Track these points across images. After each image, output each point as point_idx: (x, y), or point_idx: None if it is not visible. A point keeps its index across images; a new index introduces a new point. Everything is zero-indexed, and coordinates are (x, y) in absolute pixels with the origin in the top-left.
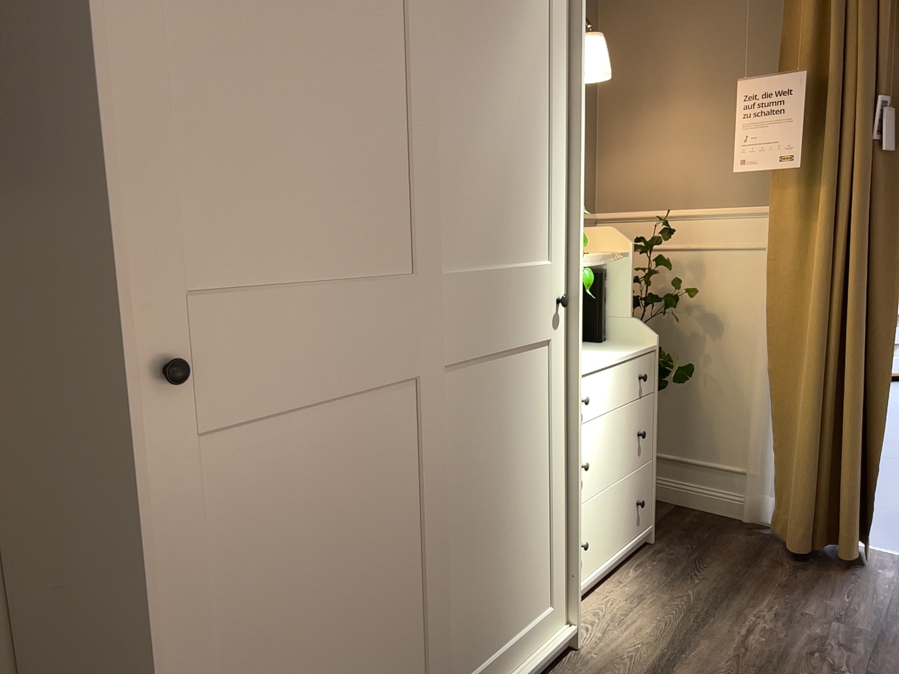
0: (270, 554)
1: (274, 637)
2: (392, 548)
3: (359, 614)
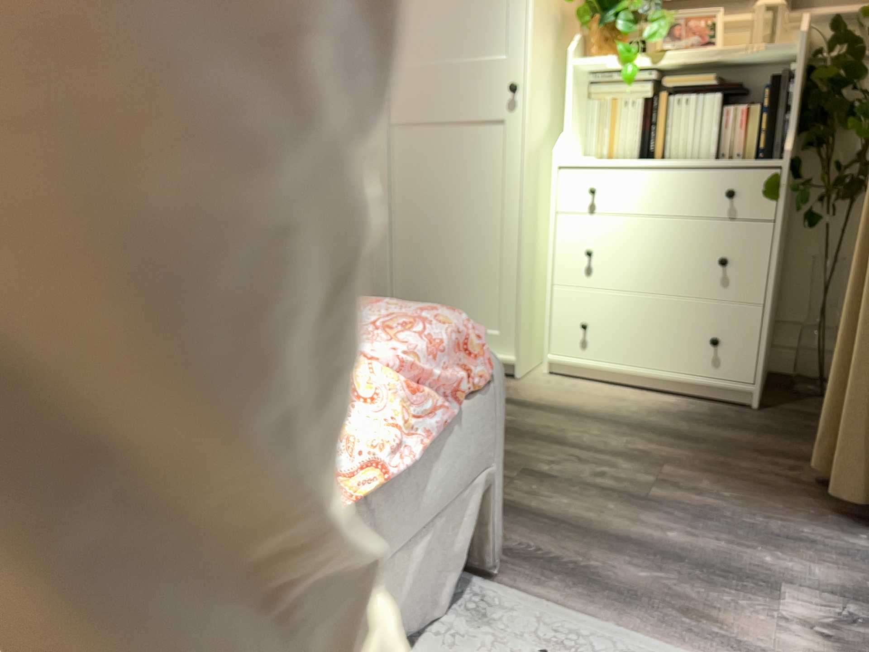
0: None
1: None
2: None
3: None
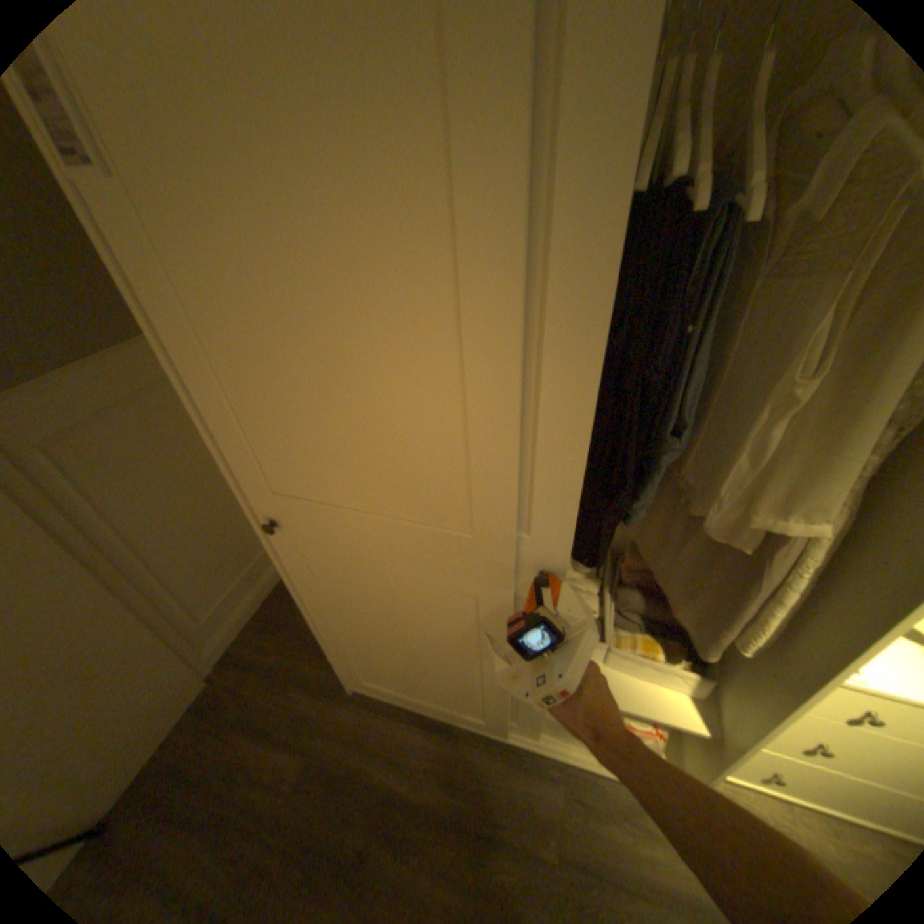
0: (341, 611)
1: (352, 638)
2: (441, 658)
3: (414, 665)
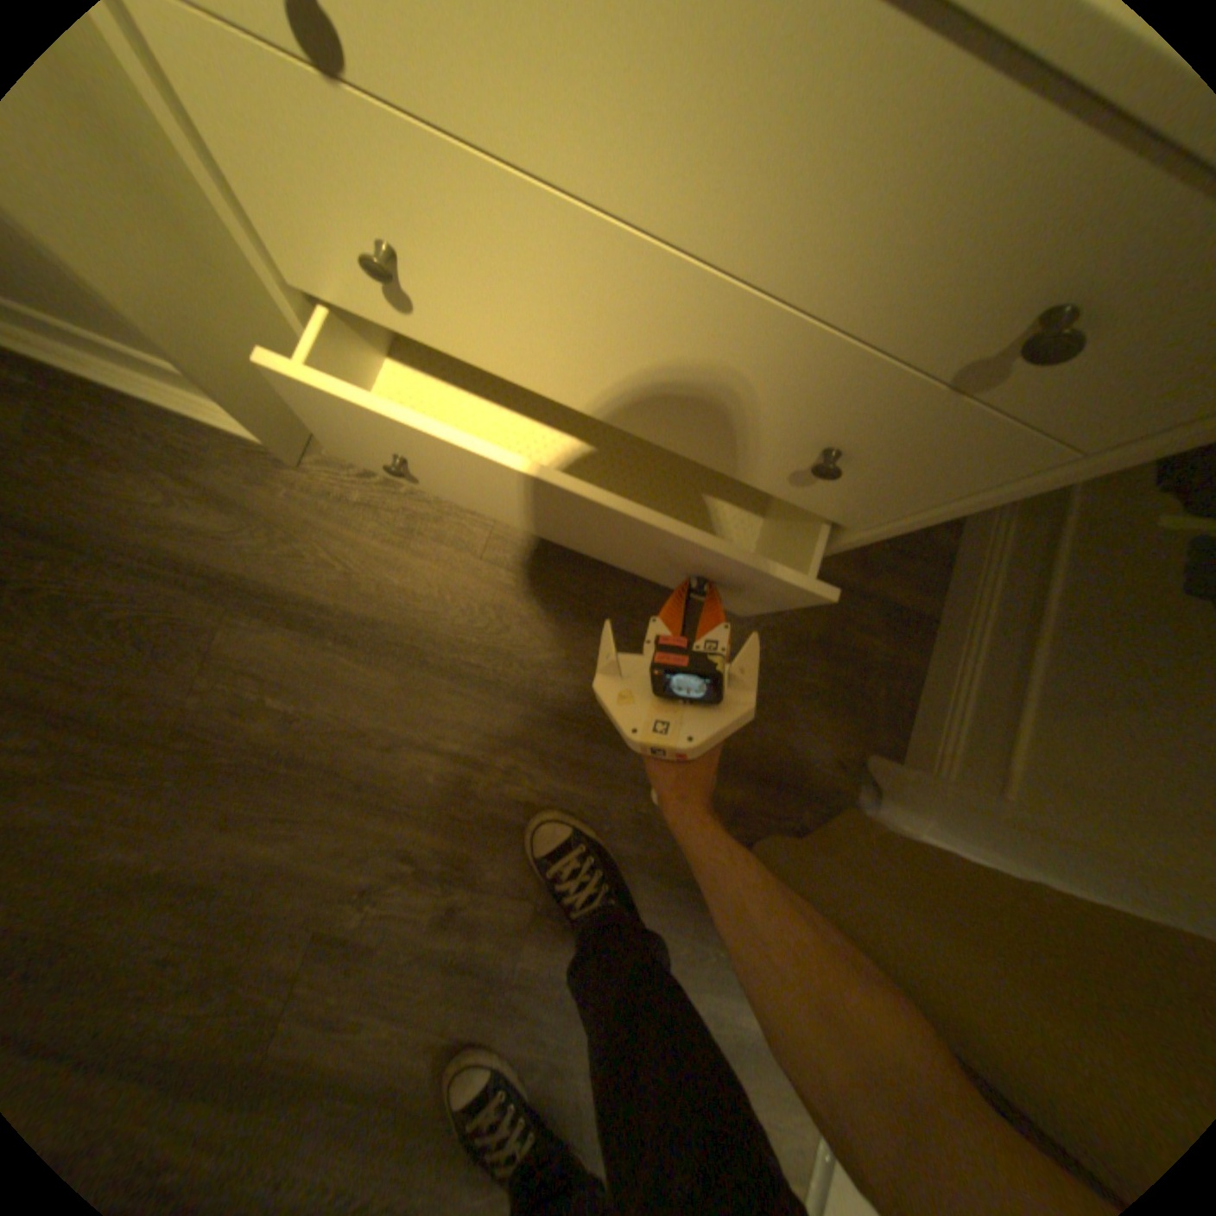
0: None
1: None
2: None
3: None
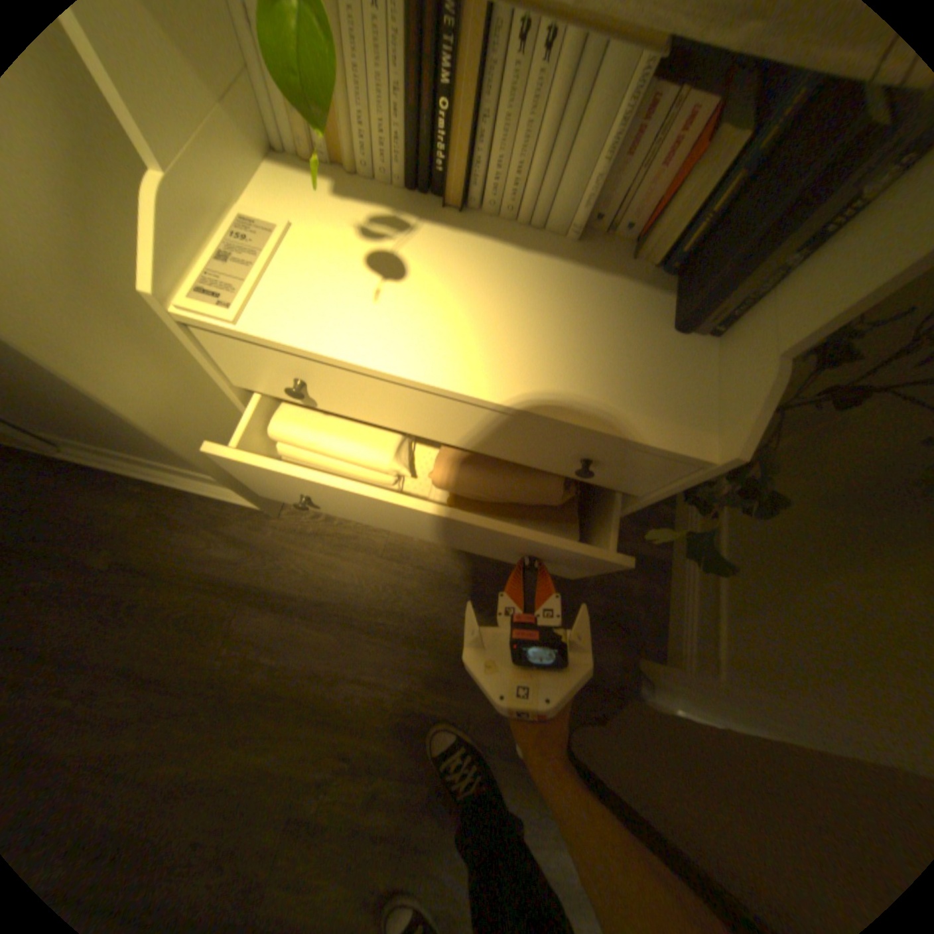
0: None
1: None
2: None
3: None
